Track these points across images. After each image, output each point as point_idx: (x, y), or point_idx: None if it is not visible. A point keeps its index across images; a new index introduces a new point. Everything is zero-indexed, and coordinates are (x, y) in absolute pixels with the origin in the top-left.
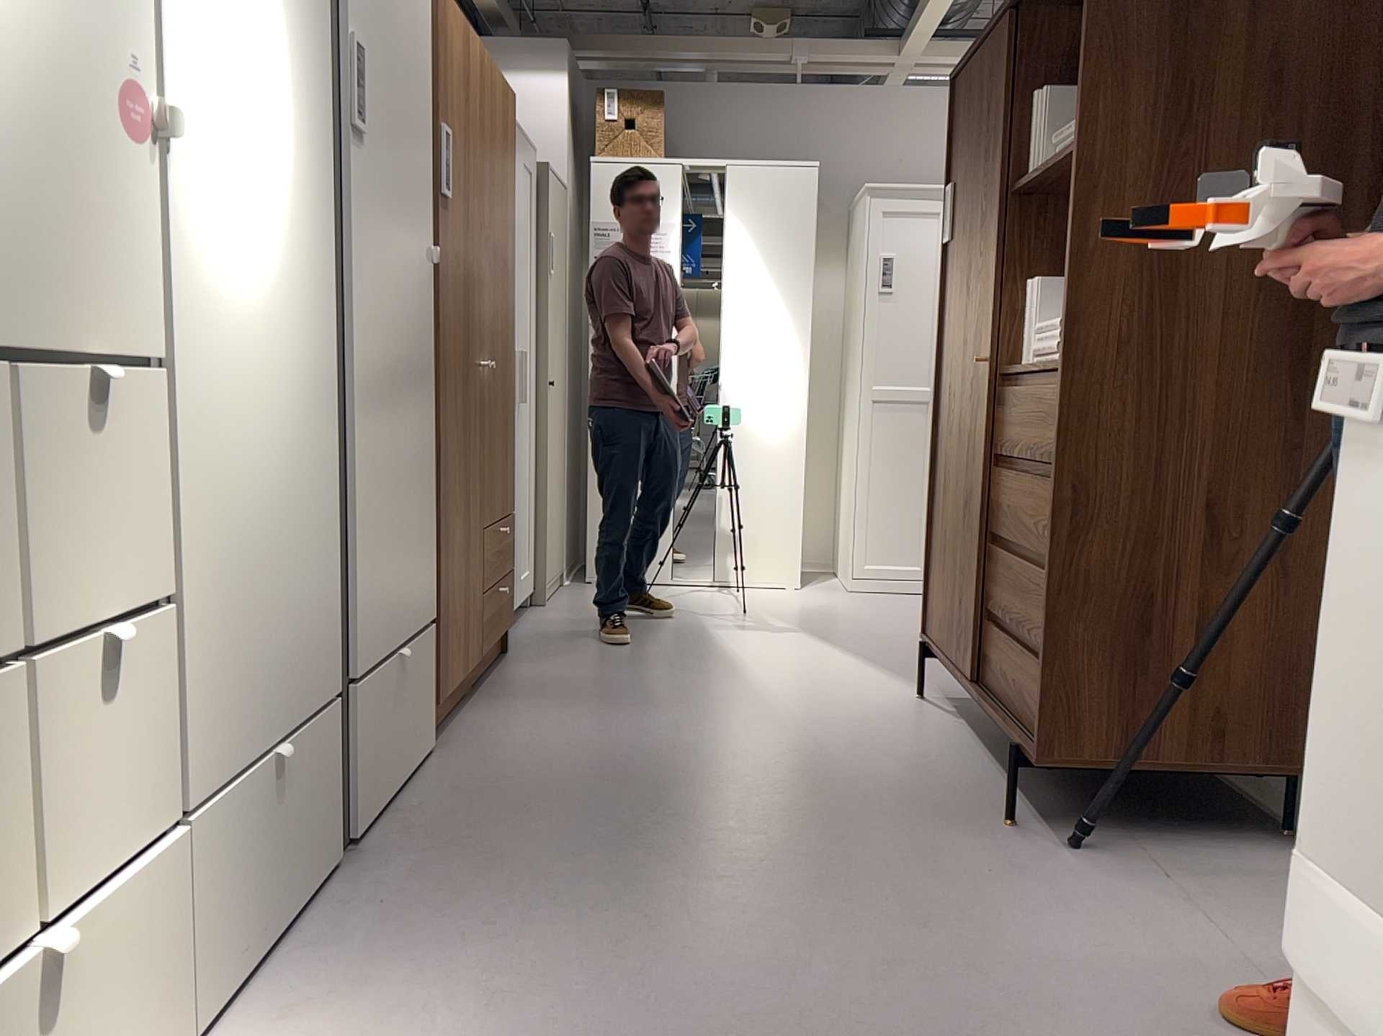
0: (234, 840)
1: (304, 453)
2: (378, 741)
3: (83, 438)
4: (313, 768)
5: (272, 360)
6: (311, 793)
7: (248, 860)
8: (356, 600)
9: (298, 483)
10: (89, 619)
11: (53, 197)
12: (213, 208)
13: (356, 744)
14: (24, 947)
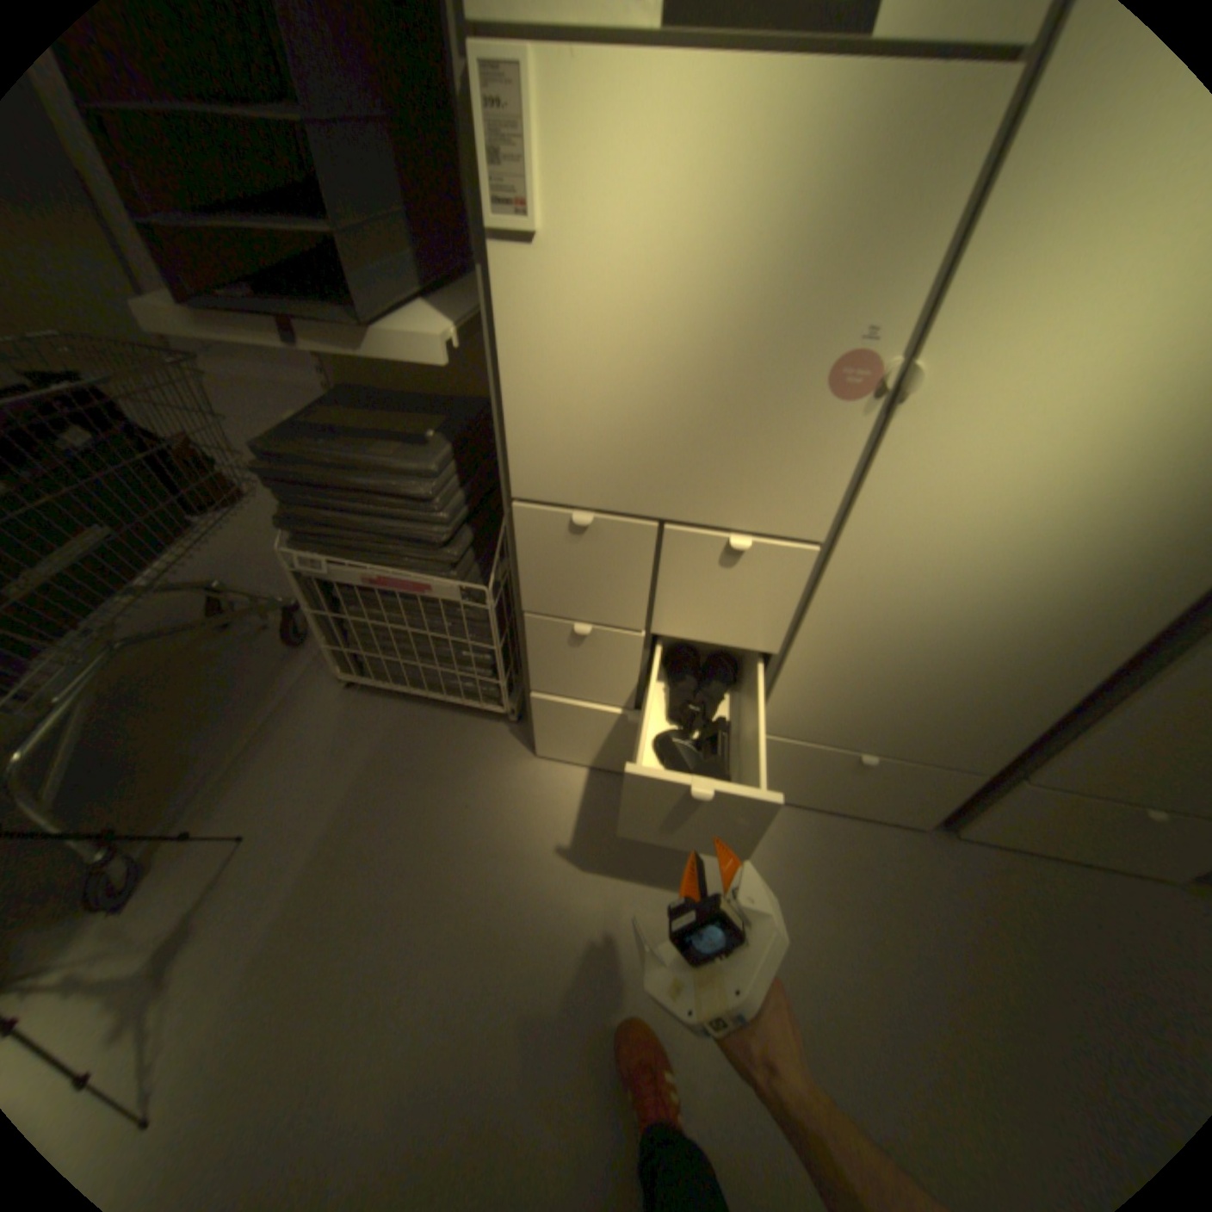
0: (801, 763)
1: (1056, 641)
2: (1051, 826)
3: (728, 569)
4: (920, 786)
5: (1037, 569)
6: (912, 794)
7: (812, 776)
8: (1084, 751)
9: (1024, 656)
10: (710, 640)
11: (741, 445)
12: (991, 444)
13: (1007, 809)
14: (635, 711)
